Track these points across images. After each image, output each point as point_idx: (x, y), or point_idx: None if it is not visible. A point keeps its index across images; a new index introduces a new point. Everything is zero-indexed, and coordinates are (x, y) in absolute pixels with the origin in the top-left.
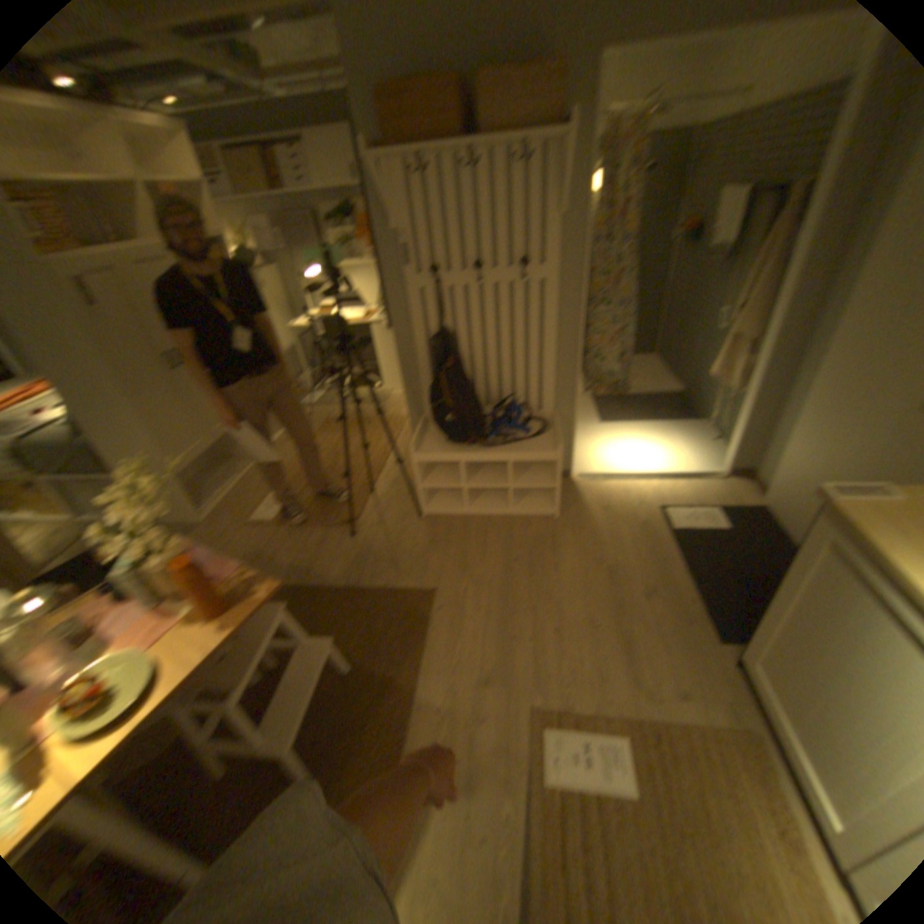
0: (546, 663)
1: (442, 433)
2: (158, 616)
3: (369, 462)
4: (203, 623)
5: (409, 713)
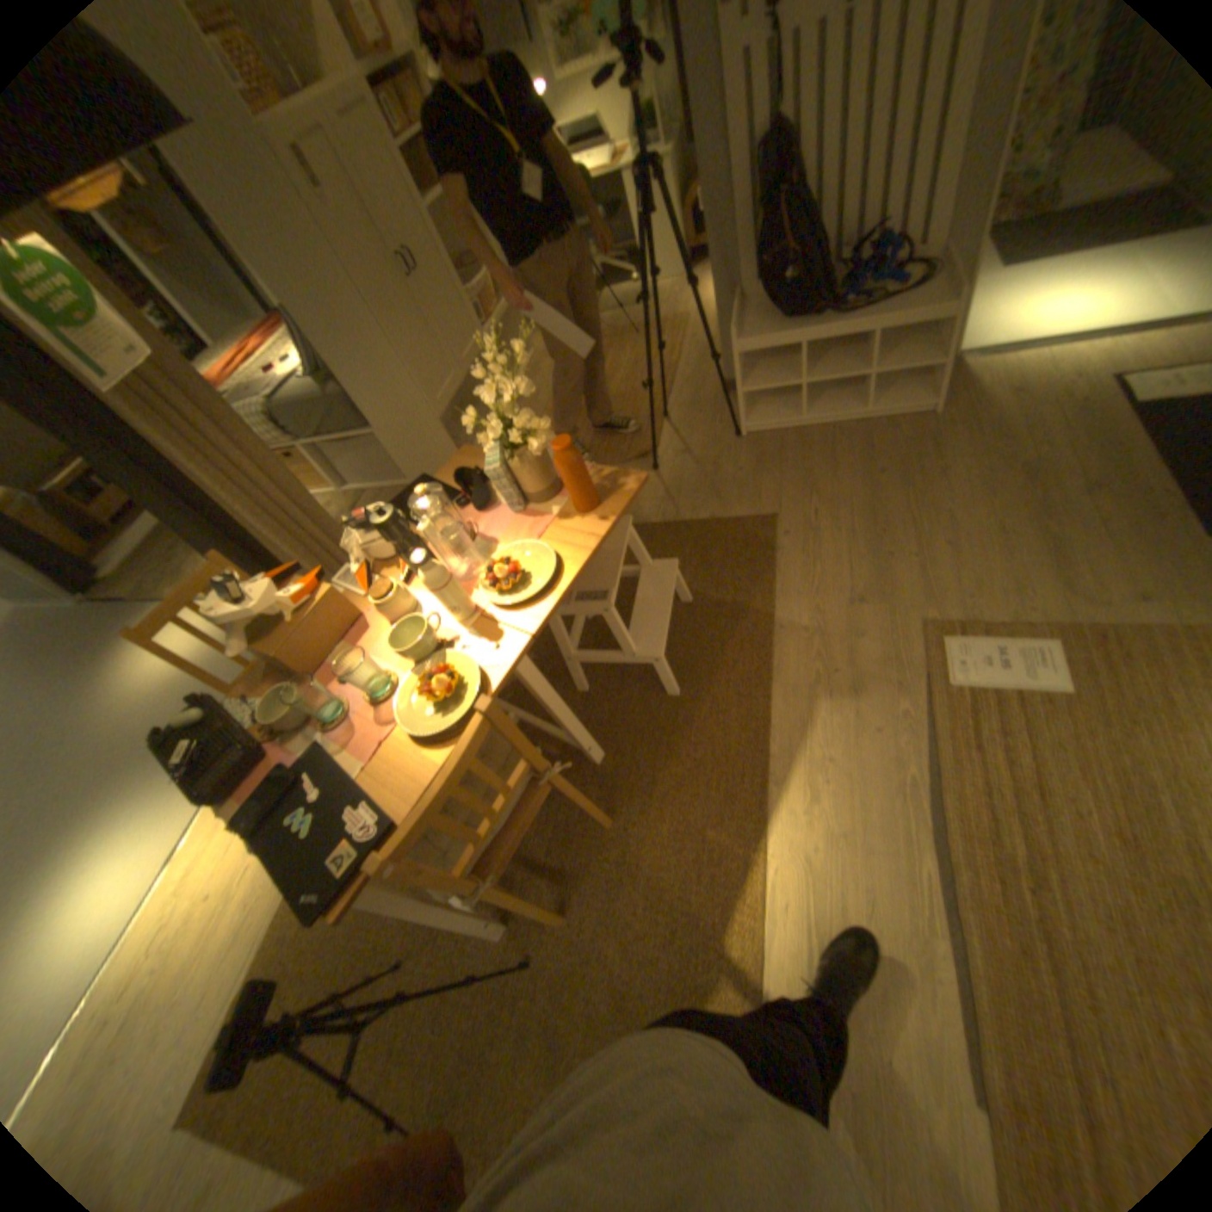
0: (941, 575)
1: (772, 305)
2: (535, 513)
3: (653, 380)
4: (584, 513)
5: (774, 630)
